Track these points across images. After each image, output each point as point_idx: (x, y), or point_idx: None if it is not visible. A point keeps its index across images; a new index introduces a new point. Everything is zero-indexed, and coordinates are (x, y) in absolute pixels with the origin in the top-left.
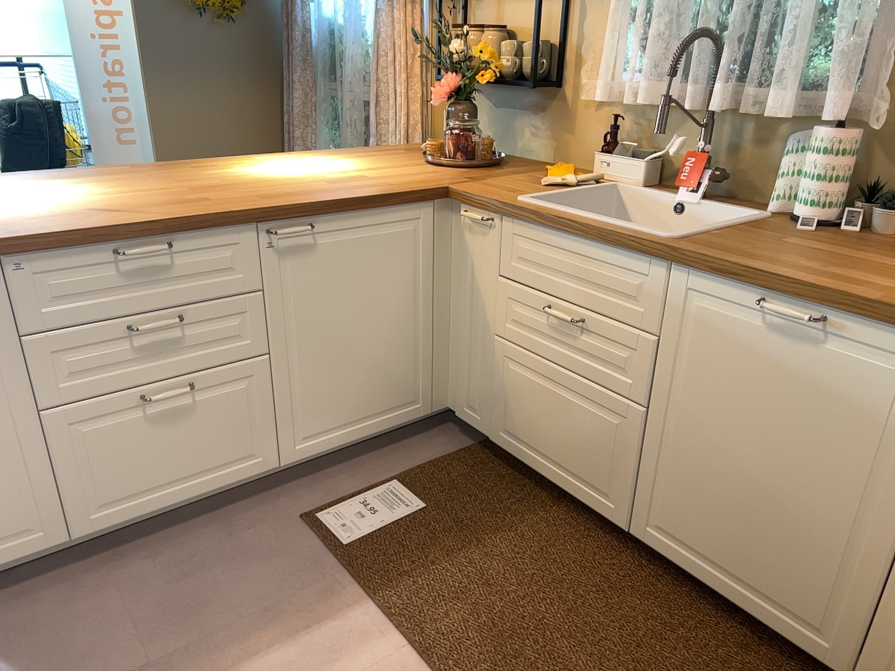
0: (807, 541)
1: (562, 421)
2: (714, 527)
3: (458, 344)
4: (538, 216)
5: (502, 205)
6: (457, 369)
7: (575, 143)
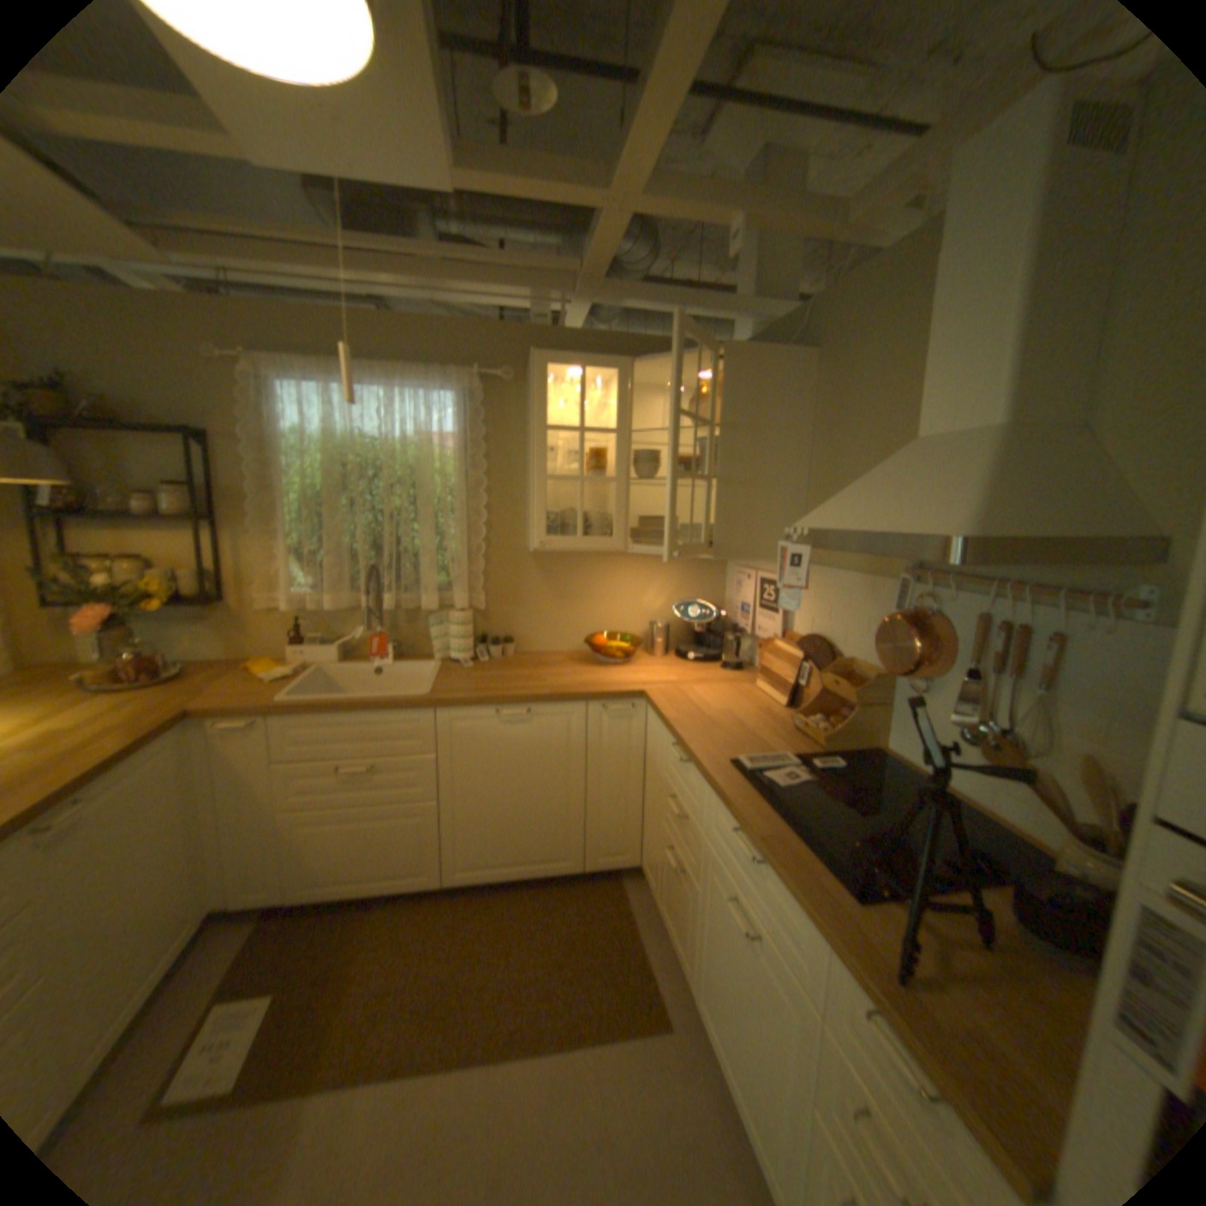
0: (548, 821)
1: (365, 849)
2: (498, 847)
3: (215, 848)
4: (312, 710)
5: (266, 712)
6: (218, 871)
7: (250, 643)
